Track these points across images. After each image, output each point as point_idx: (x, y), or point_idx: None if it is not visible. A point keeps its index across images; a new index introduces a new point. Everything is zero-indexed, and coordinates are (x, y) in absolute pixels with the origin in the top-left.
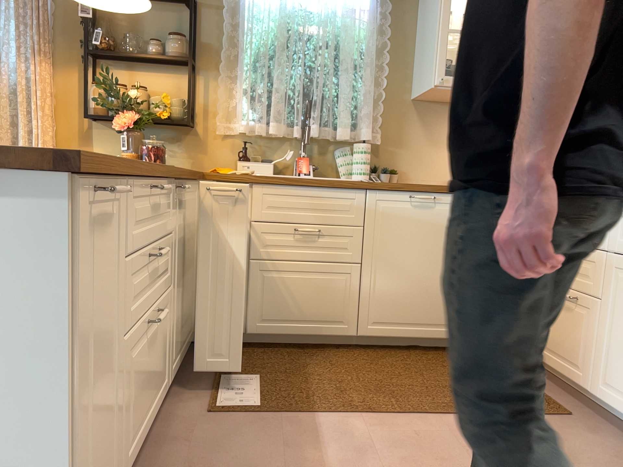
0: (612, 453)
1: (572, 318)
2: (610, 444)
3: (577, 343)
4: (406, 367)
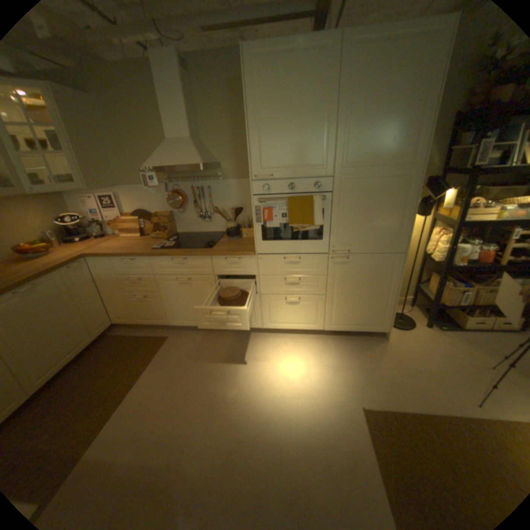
0: (189, 340)
1: (146, 303)
2: (185, 337)
3: (153, 312)
4: (80, 381)
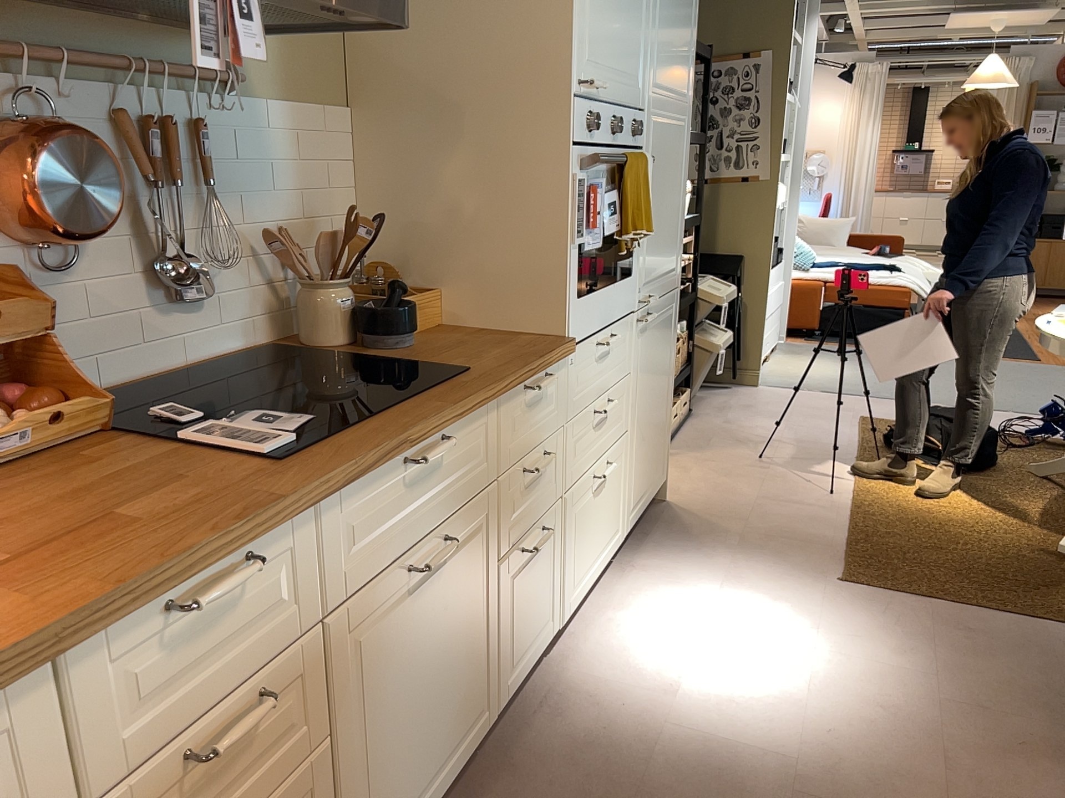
0: None
1: None
2: None
3: None
4: None
